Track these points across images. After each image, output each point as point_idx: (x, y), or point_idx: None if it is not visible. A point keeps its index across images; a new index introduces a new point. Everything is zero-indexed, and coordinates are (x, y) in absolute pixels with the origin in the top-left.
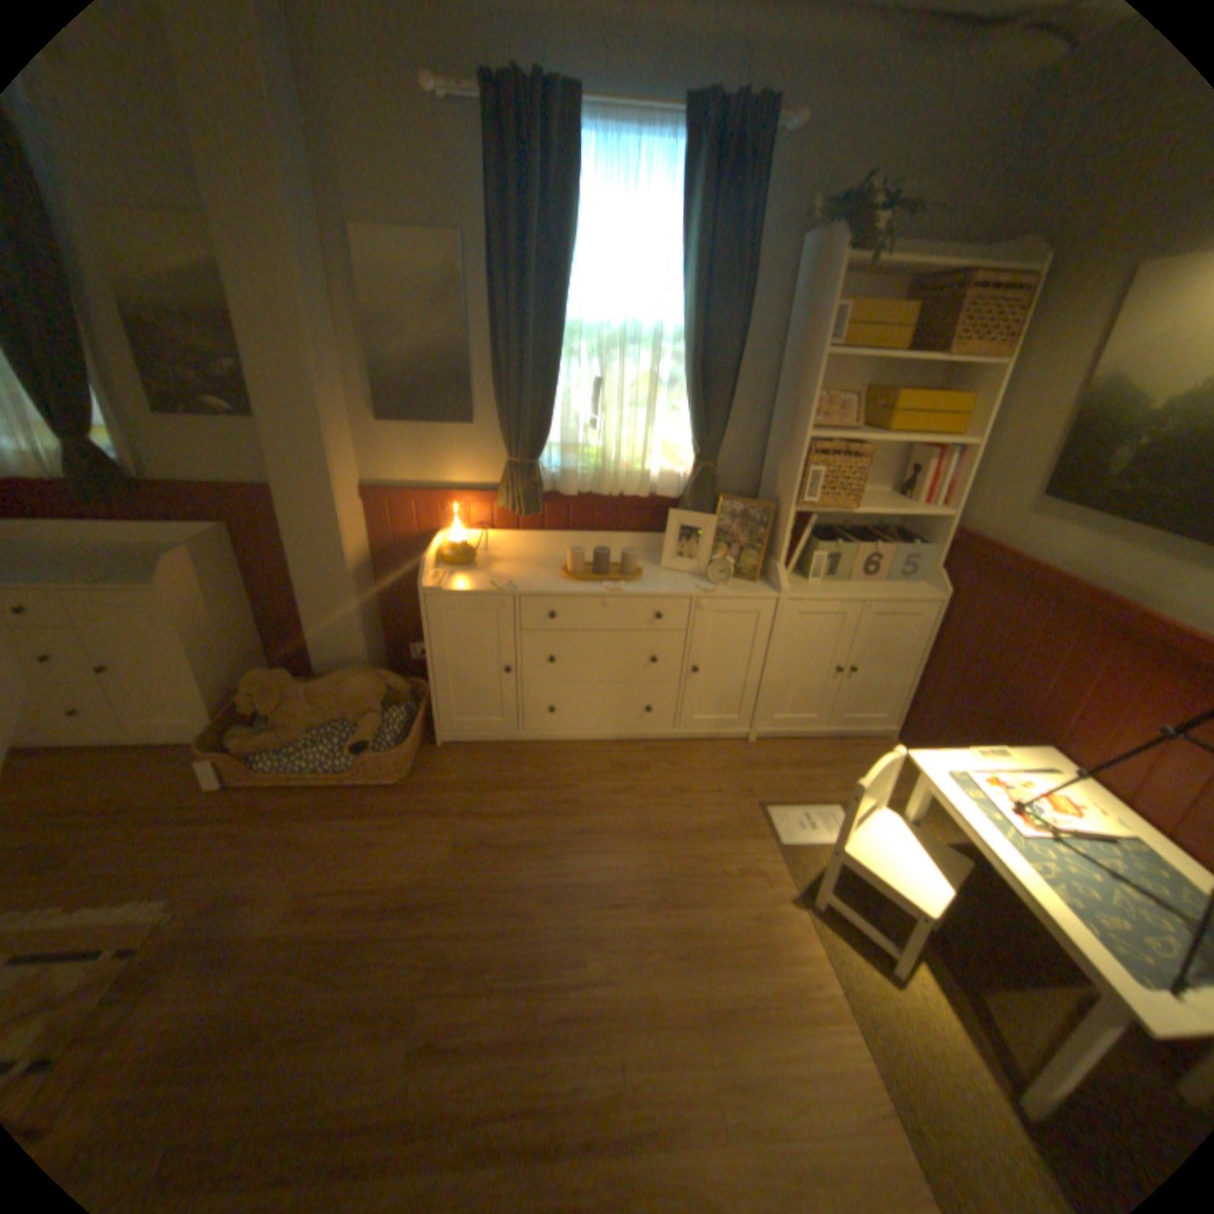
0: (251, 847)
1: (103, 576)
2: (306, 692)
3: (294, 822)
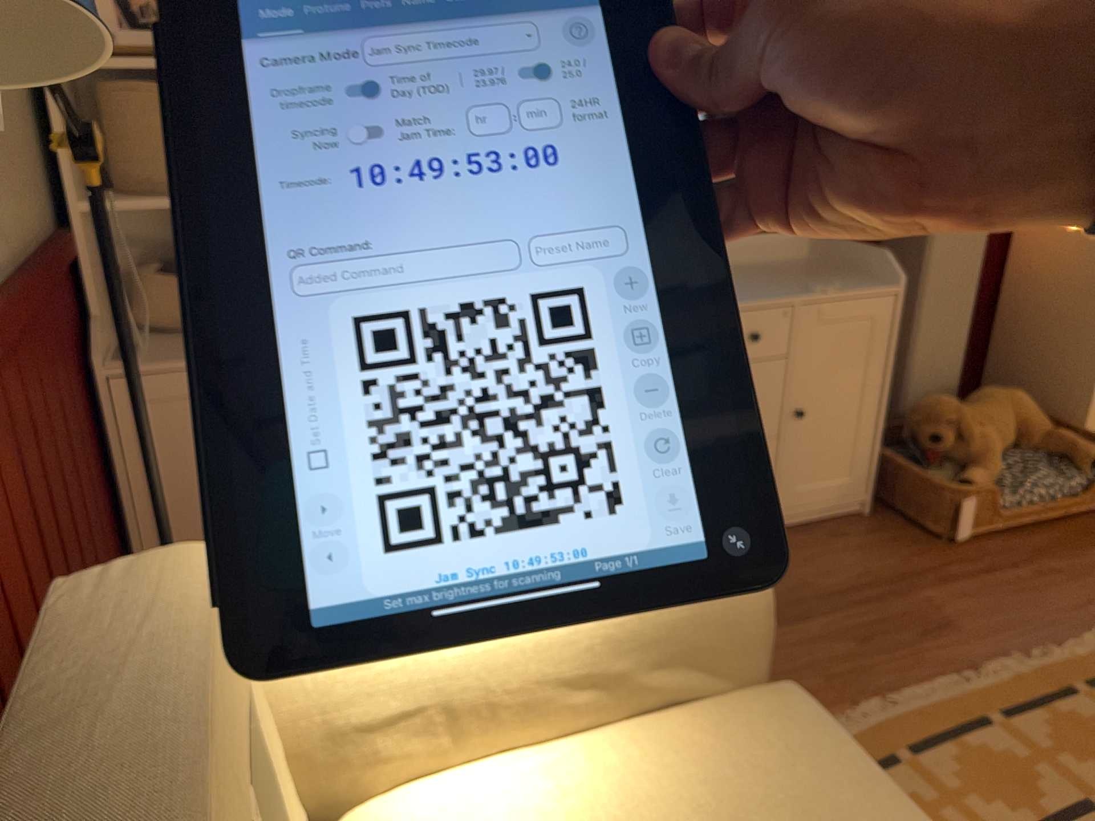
0: (1091, 574)
1: (809, 286)
2: (979, 416)
3: (1083, 550)
